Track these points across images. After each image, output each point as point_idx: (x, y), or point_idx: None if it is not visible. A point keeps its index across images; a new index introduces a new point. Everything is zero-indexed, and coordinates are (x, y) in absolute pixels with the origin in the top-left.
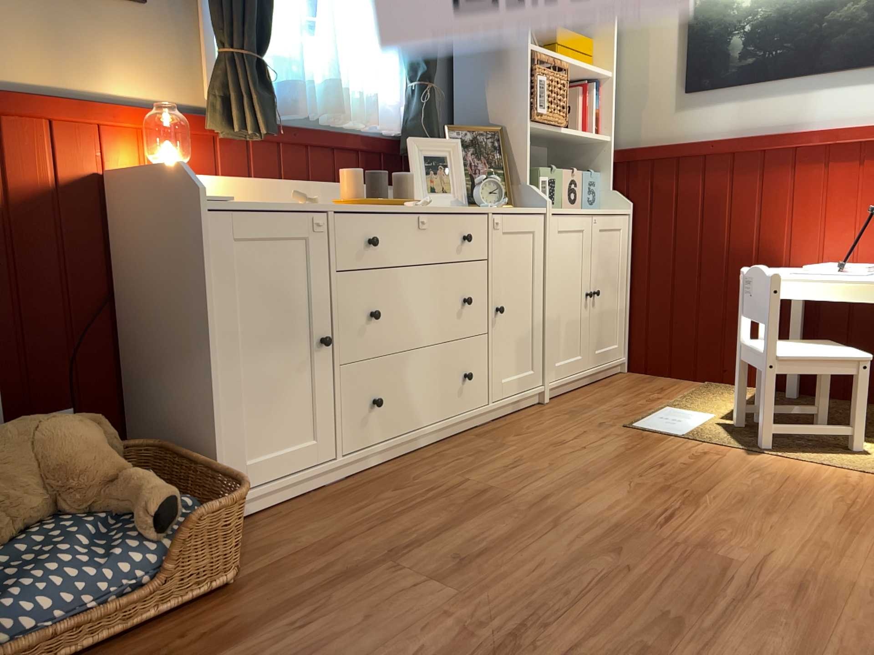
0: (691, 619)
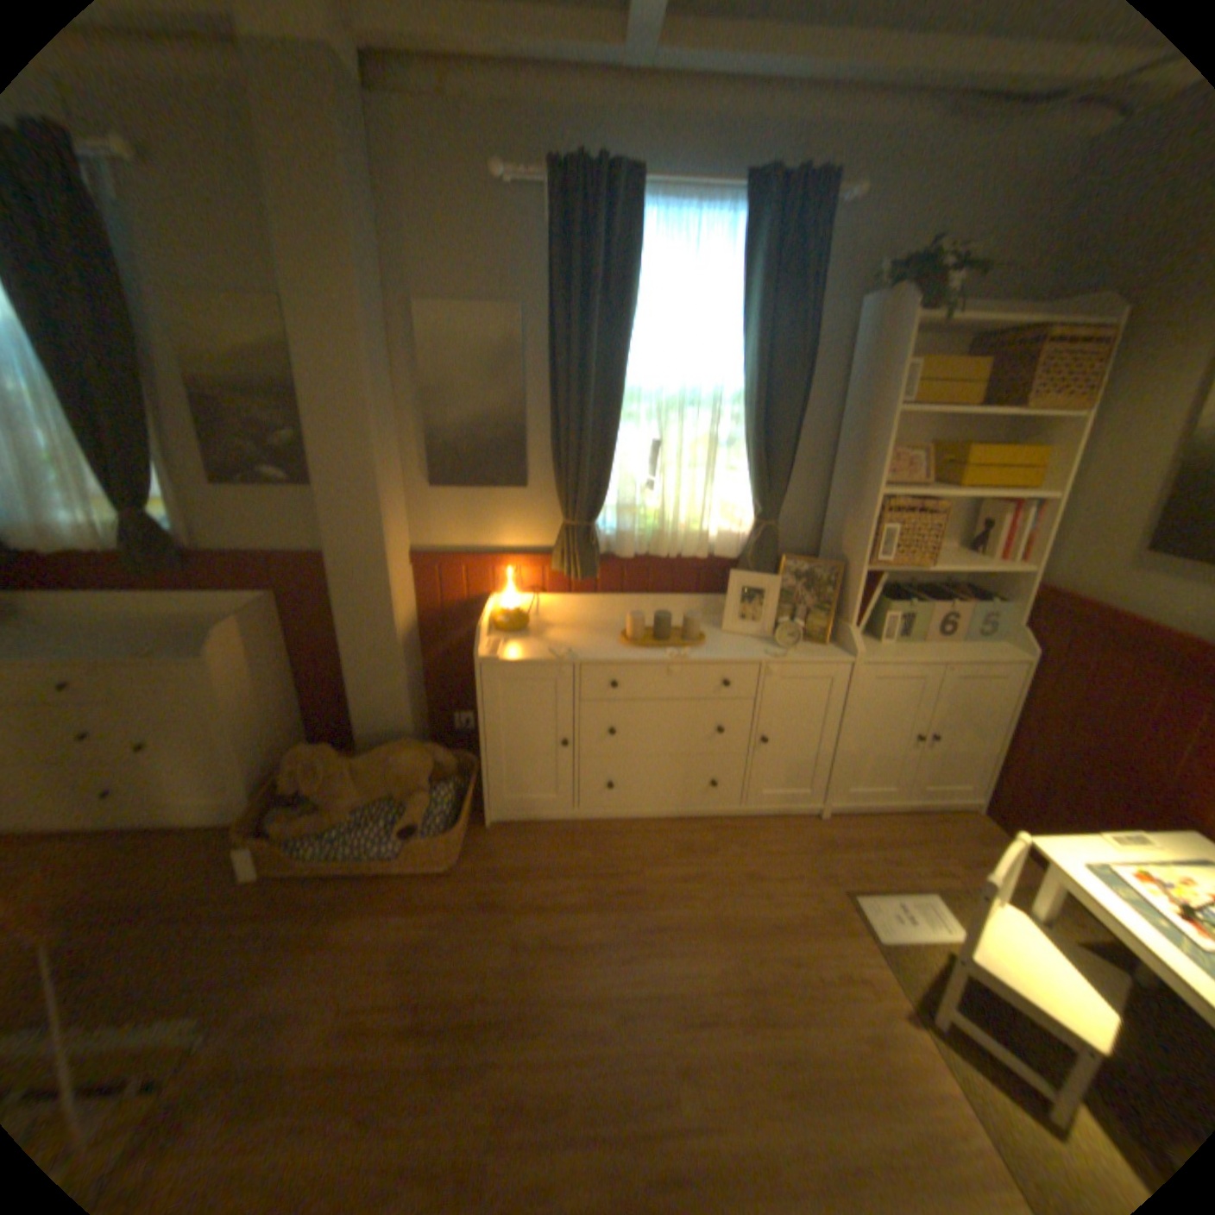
0: (576, 1121)
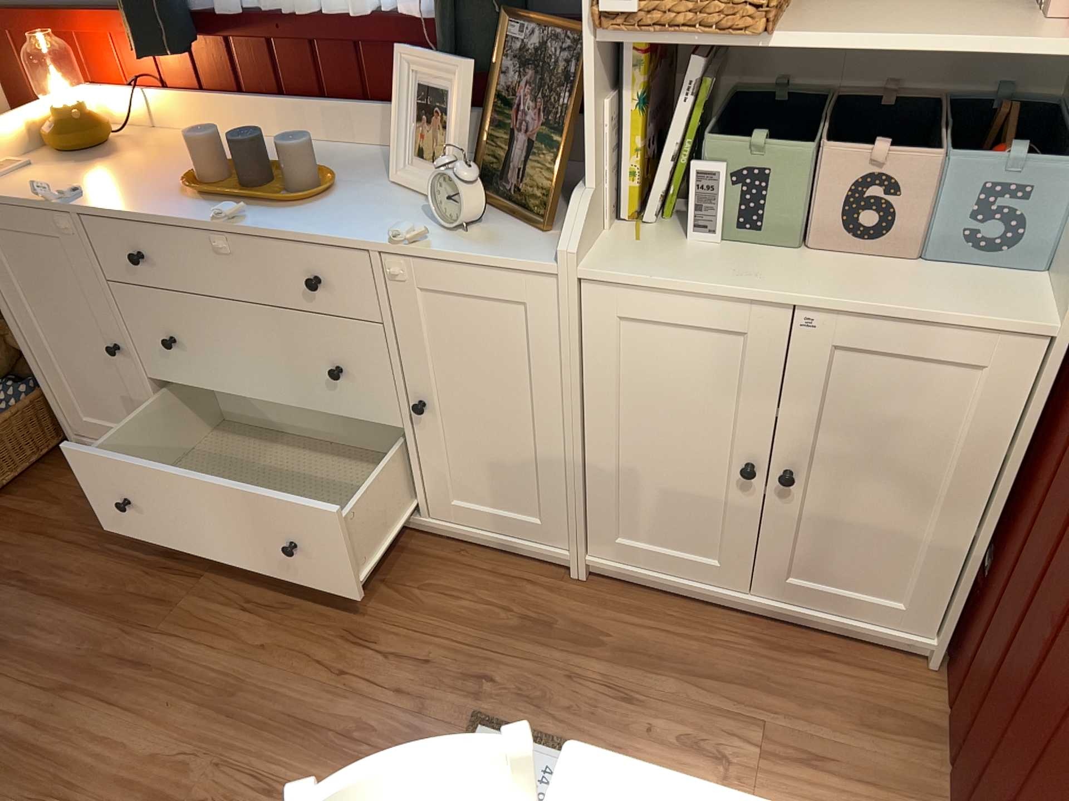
0: None
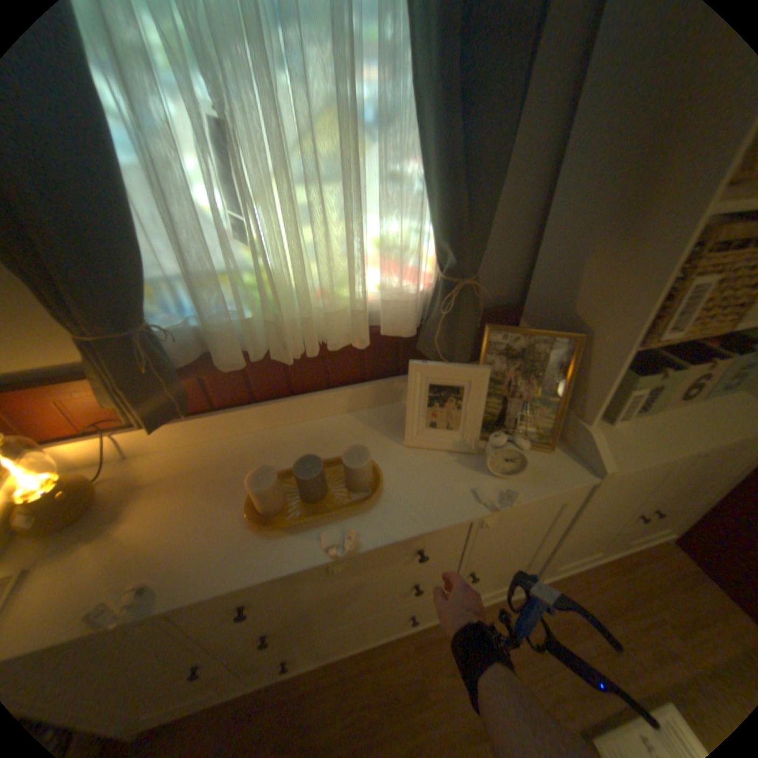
0: None
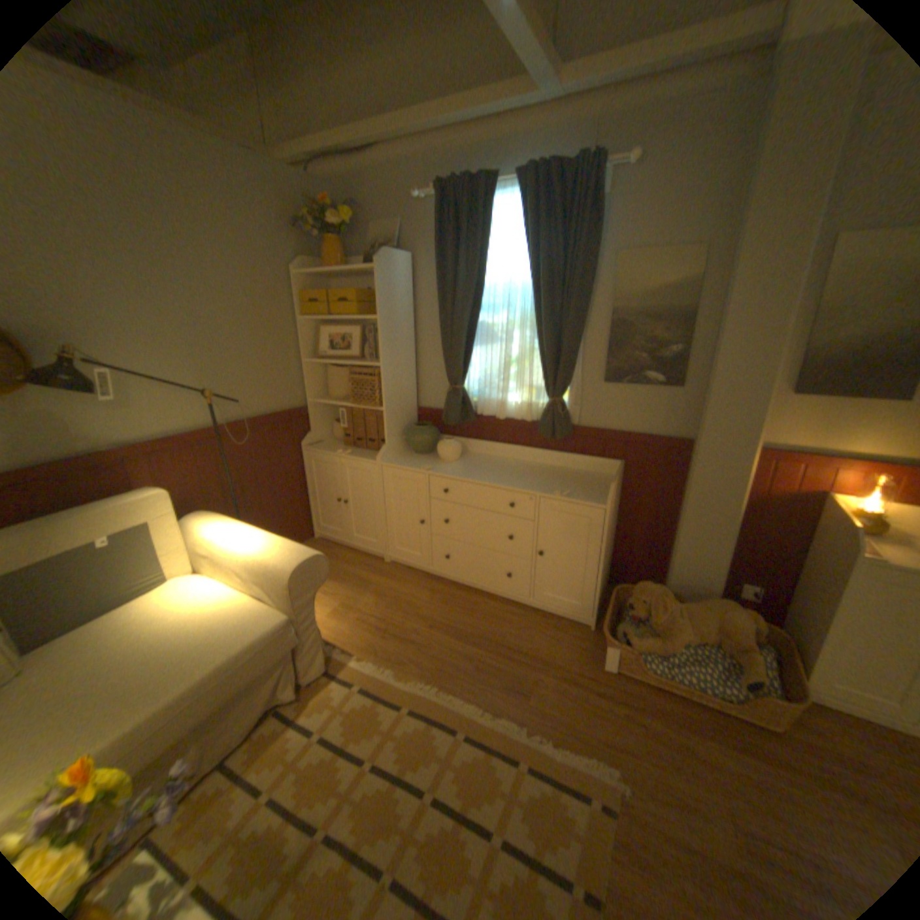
0: None
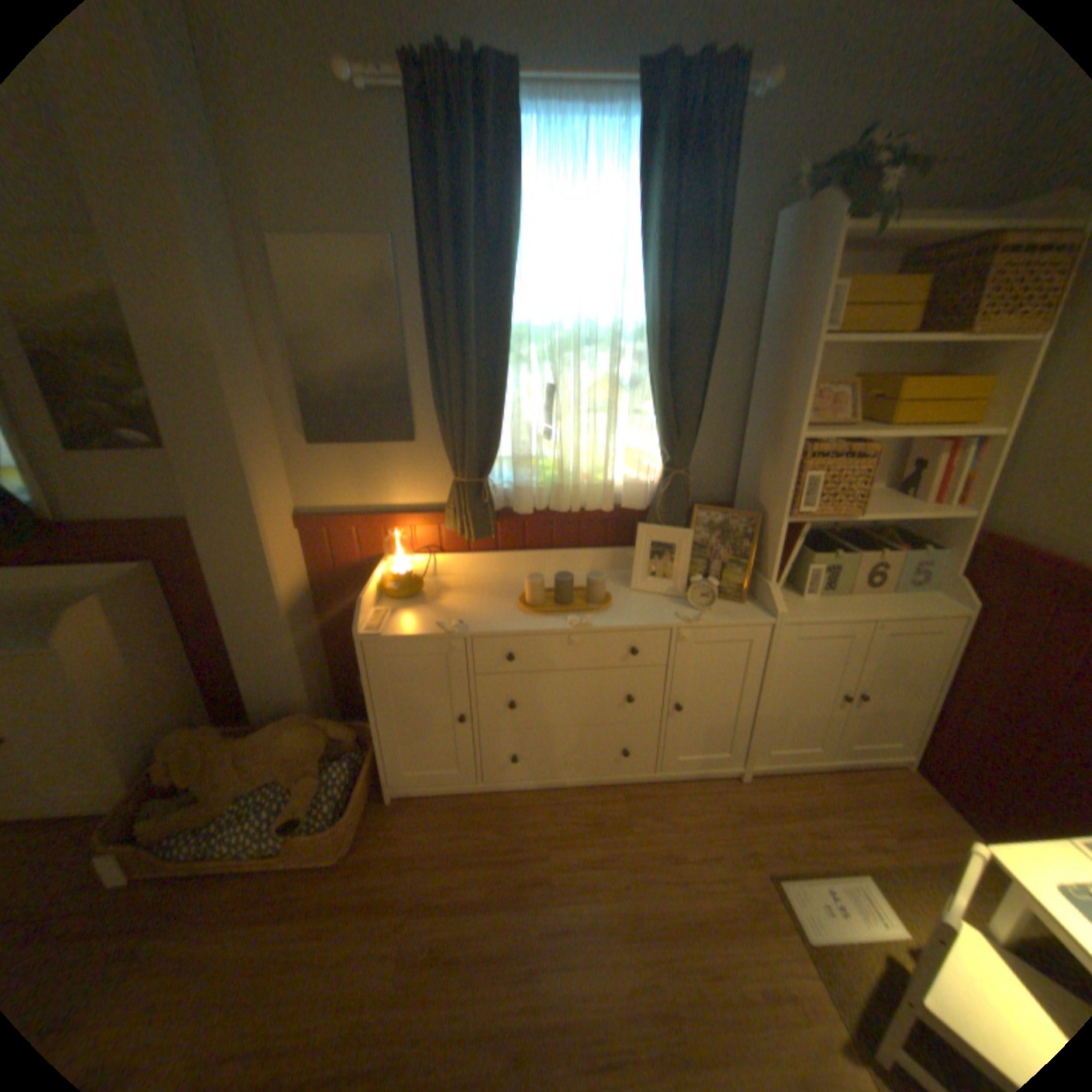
0: None
